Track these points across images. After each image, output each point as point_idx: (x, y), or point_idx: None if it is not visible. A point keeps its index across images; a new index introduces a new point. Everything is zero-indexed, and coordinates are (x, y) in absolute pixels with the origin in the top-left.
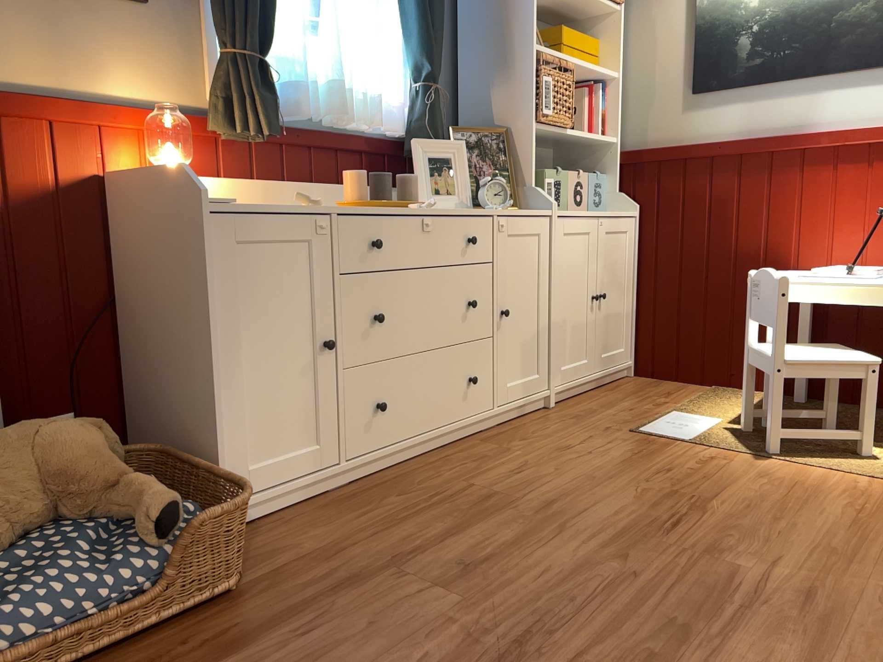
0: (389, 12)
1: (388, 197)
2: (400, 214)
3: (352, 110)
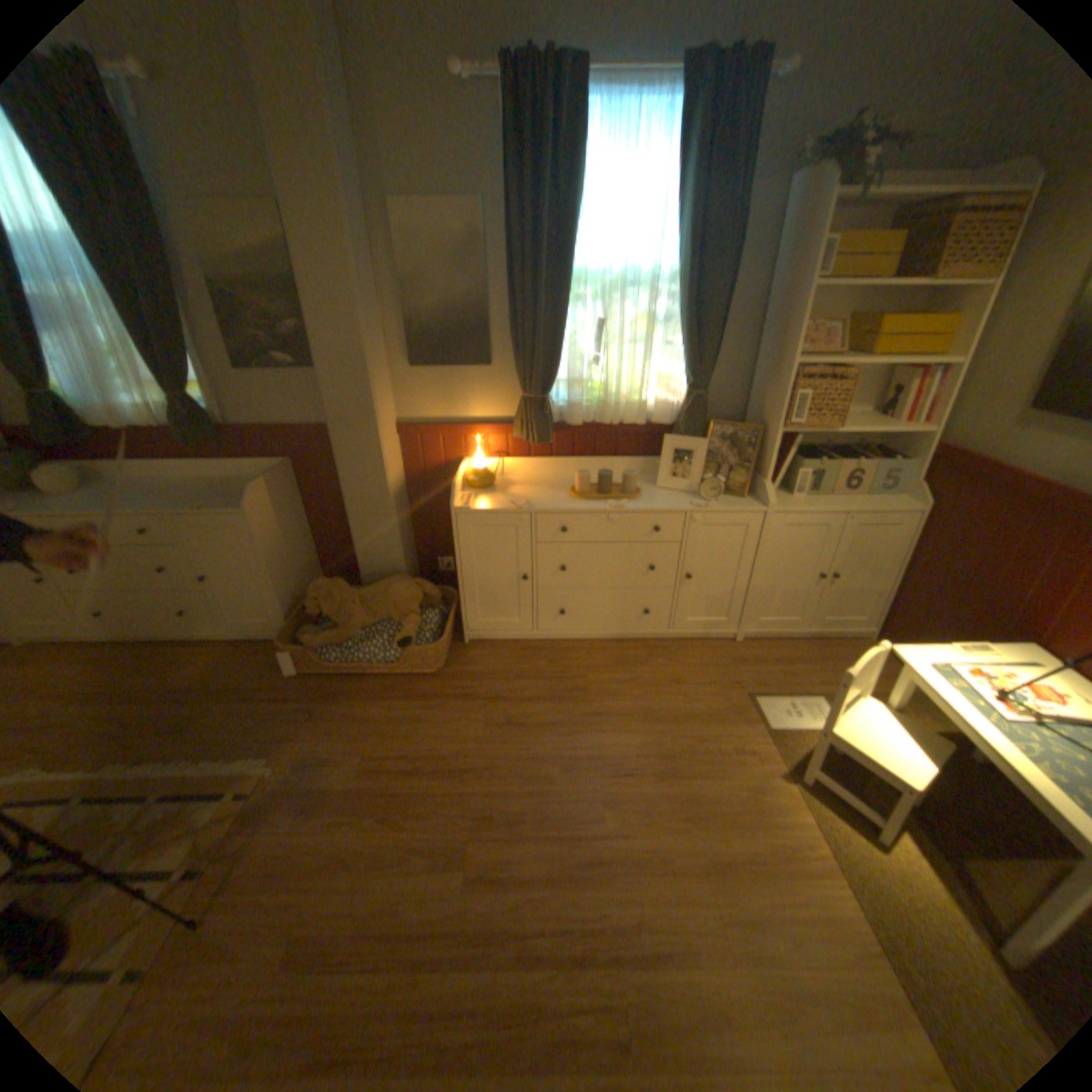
0: (673, 330)
1: (605, 489)
2: (589, 512)
3: (626, 409)
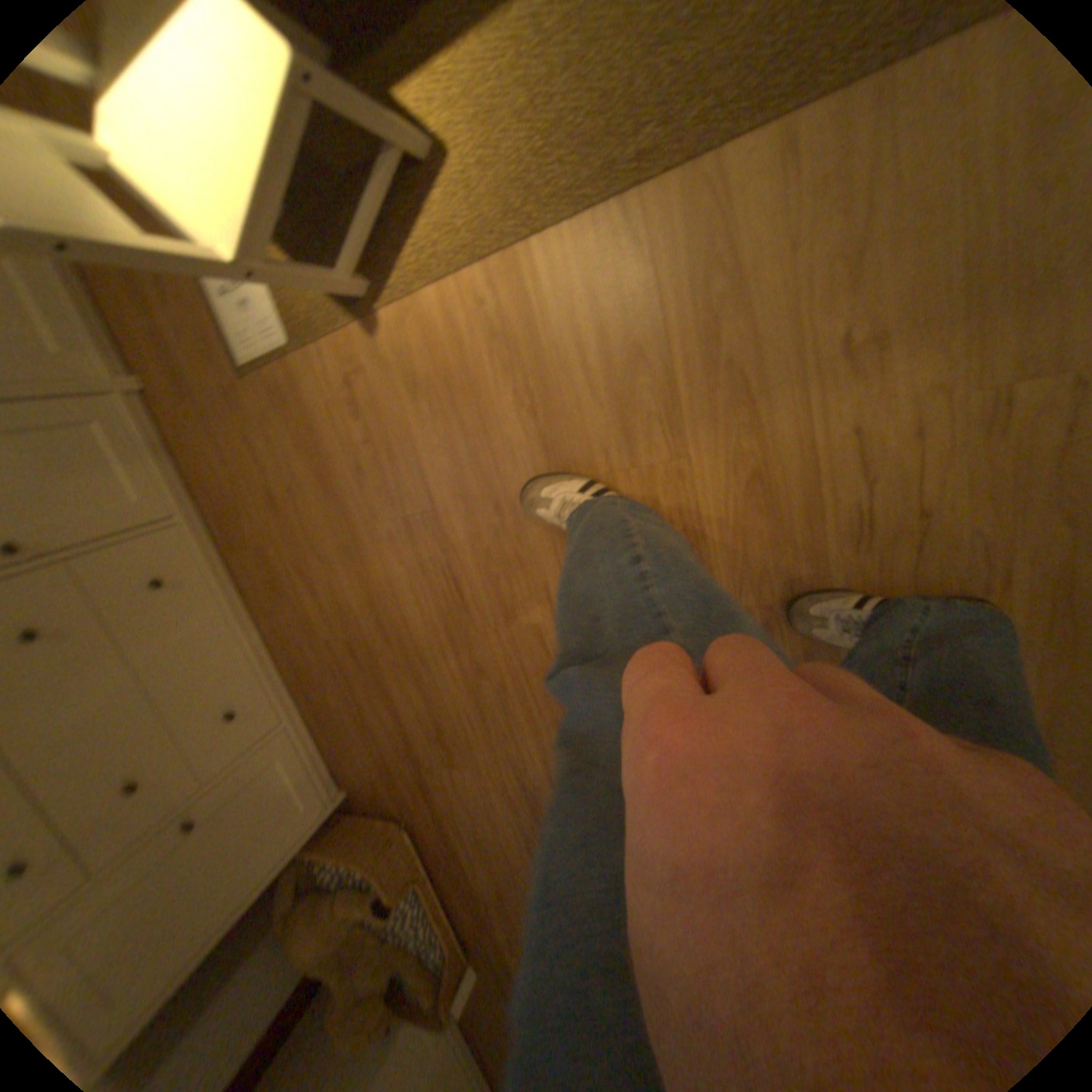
0: None
1: None
2: None
3: None
